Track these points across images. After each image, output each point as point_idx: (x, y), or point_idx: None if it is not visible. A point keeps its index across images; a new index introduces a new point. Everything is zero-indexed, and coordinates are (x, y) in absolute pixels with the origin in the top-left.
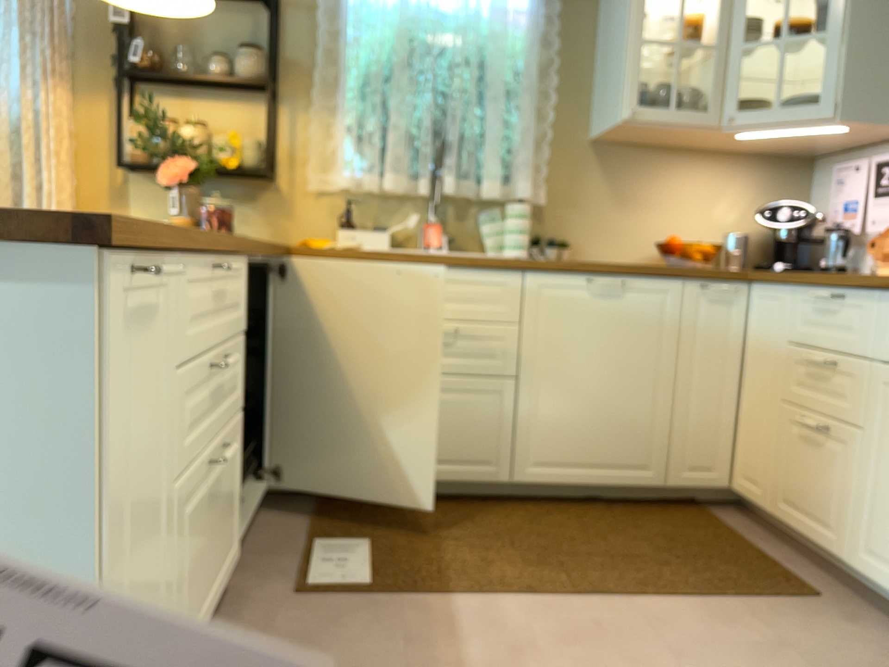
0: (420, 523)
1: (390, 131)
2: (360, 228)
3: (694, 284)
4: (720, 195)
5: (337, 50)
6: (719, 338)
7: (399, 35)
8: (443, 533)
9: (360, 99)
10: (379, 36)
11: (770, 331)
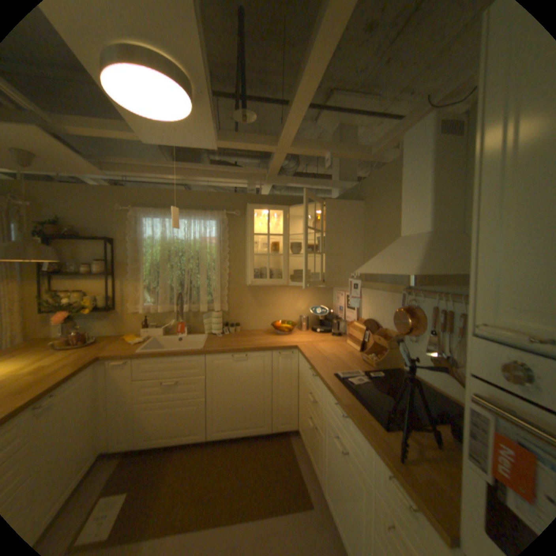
0: (159, 472)
1: (160, 289)
2: (152, 326)
3: (275, 352)
4: (298, 300)
5: (138, 257)
6: (287, 372)
7: (161, 252)
8: (166, 479)
9: (149, 275)
10: (154, 252)
11: (303, 373)
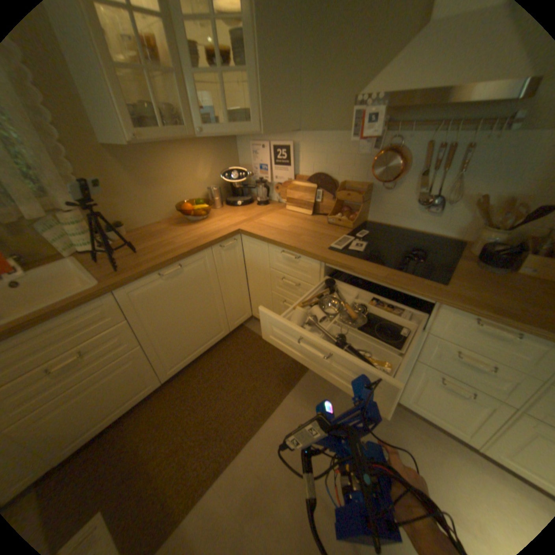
0: (124, 453)
1: None
2: None
3: (215, 247)
4: (196, 165)
5: None
6: (233, 265)
7: None
8: (143, 453)
9: None
10: None
11: (257, 259)
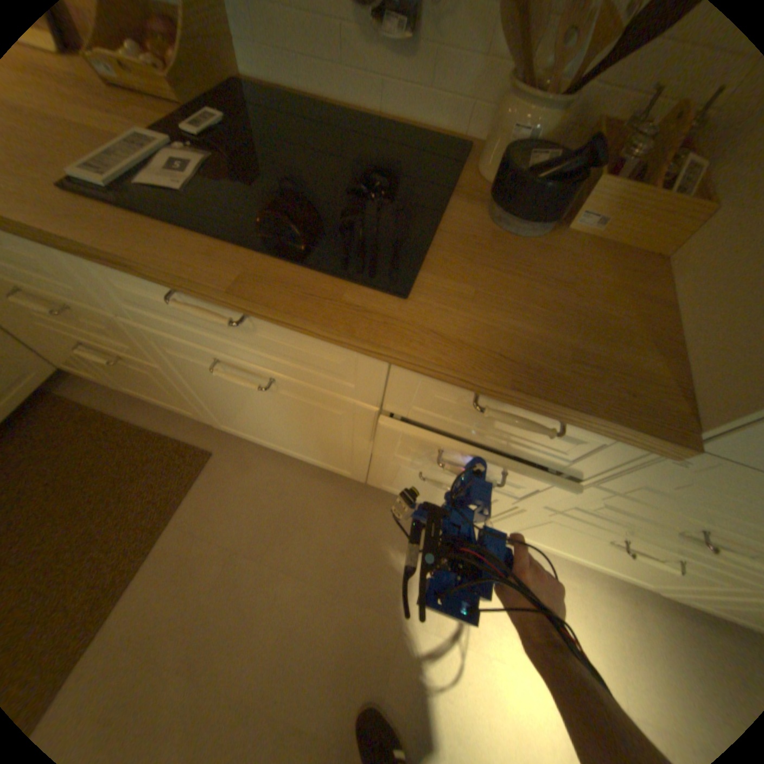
0: None
1: None
2: None
3: None
4: None
5: None
6: None
7: None
8: None
9: None
10: None
11: None
